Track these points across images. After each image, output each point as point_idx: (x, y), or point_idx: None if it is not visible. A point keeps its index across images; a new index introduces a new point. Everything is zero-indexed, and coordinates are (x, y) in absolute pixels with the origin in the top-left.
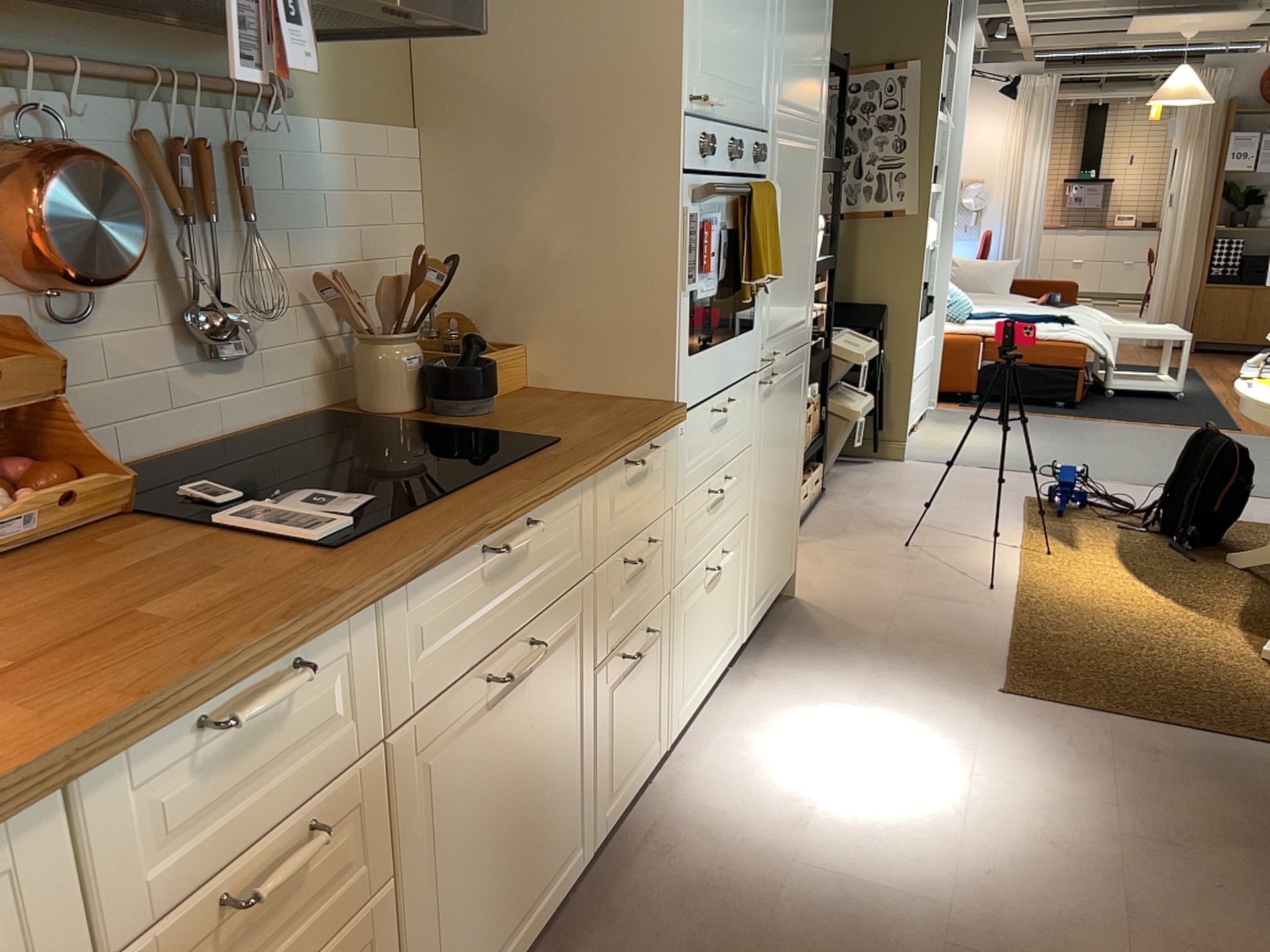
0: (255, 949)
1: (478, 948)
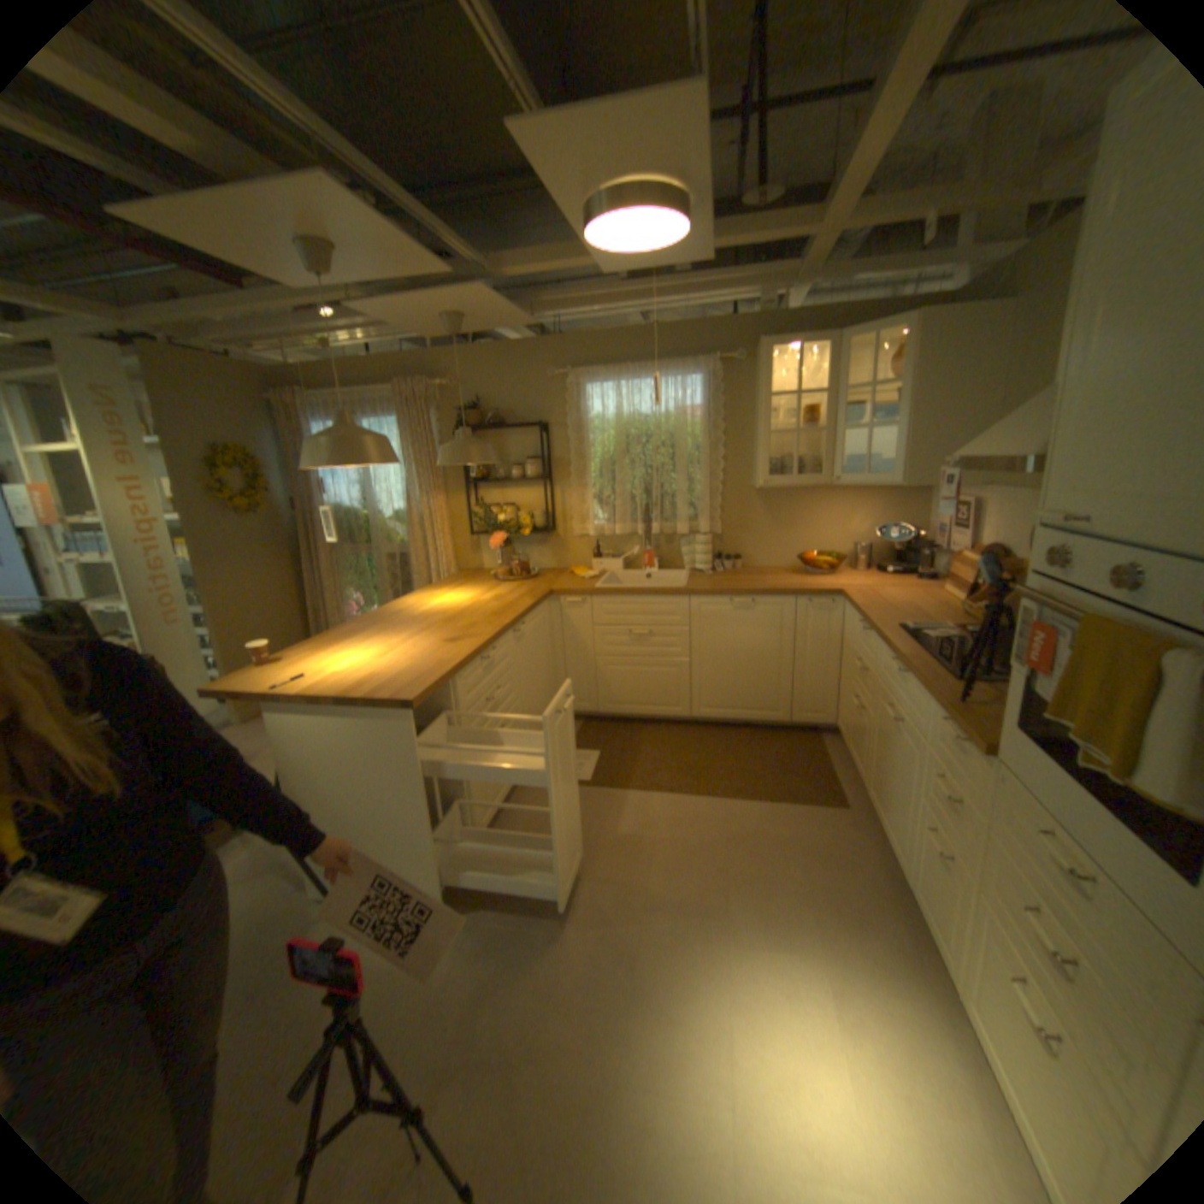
0: (861, 681)
1: (880, 794)
